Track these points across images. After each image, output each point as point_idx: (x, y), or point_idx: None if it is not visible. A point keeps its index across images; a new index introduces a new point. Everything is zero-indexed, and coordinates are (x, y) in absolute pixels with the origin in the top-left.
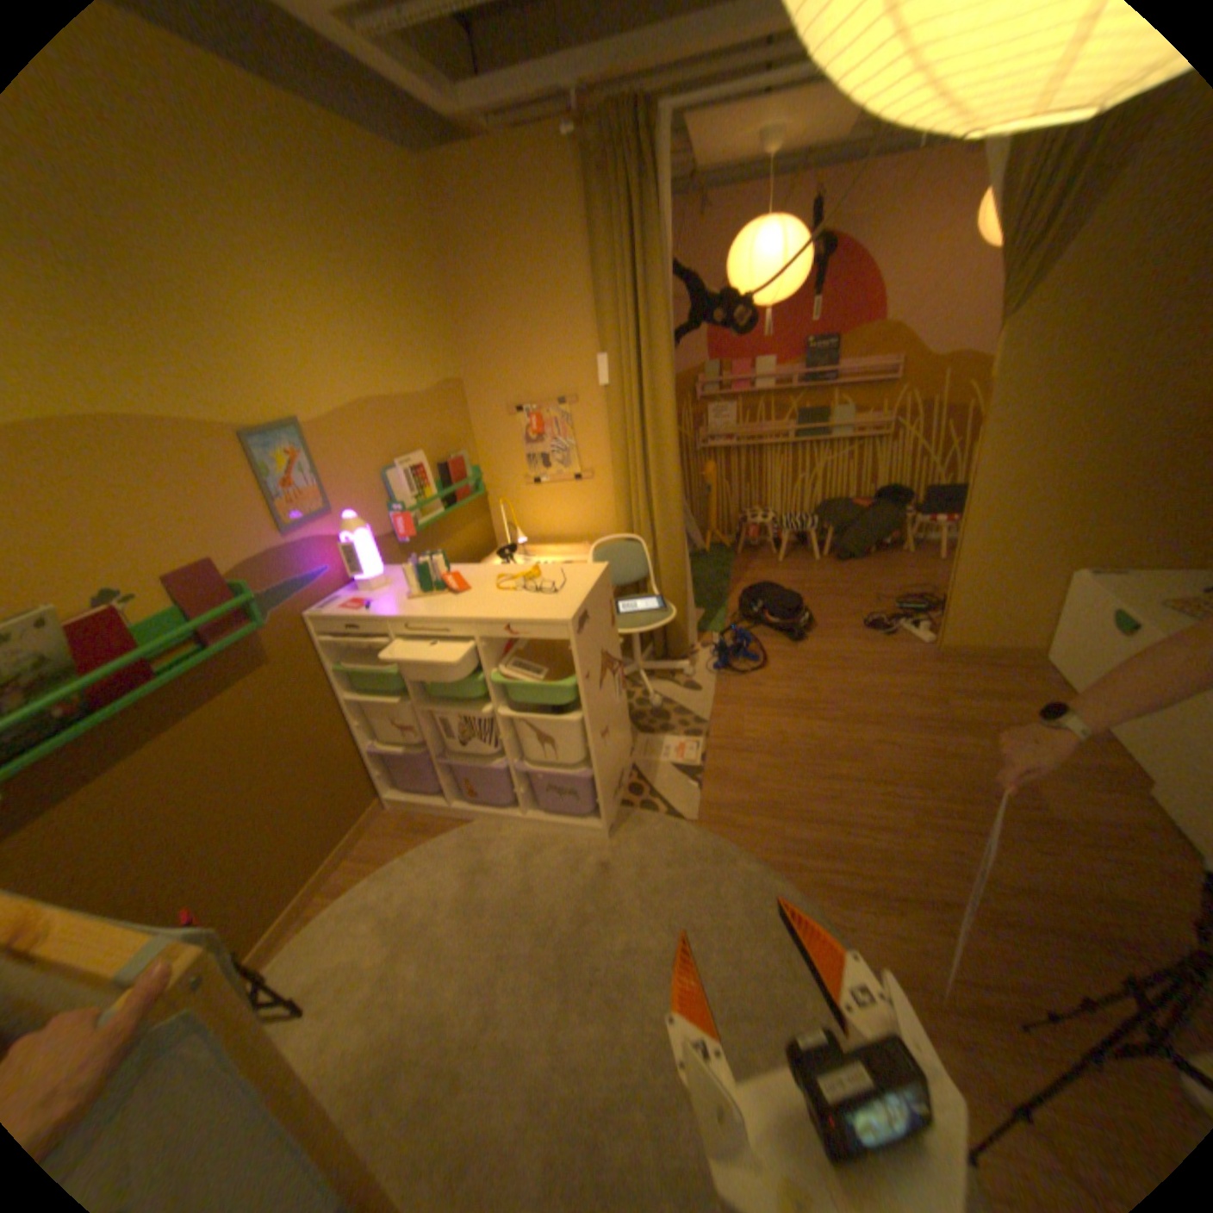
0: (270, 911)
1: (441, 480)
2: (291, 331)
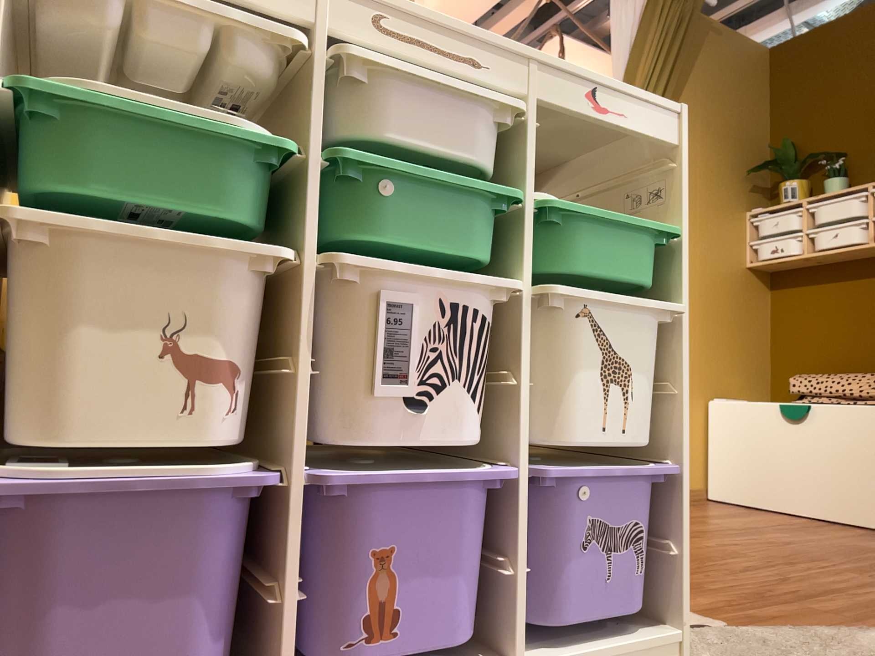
0: None
1: None
2: None
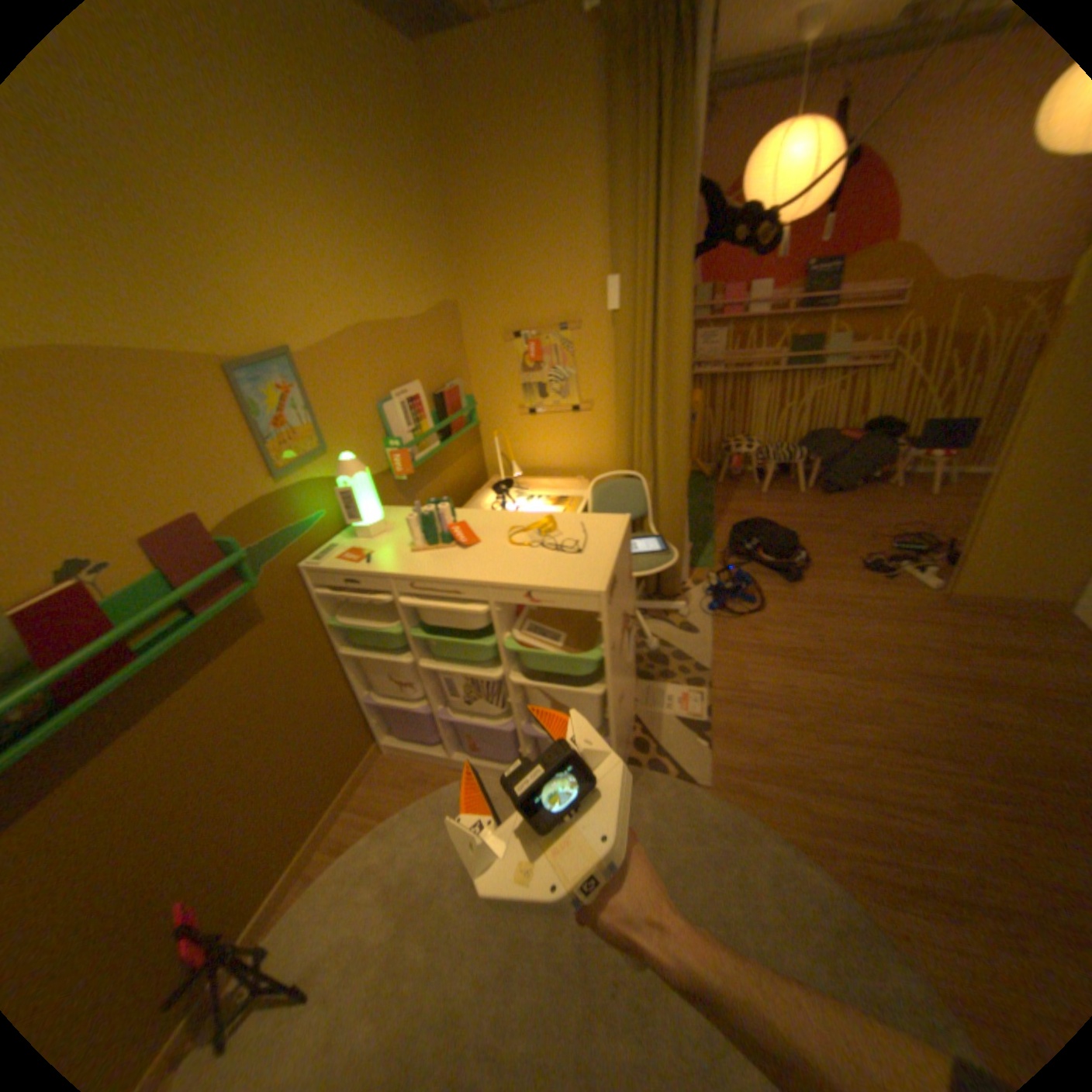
0: (271, 876)
1: (438, 412)
2: (282, 245)
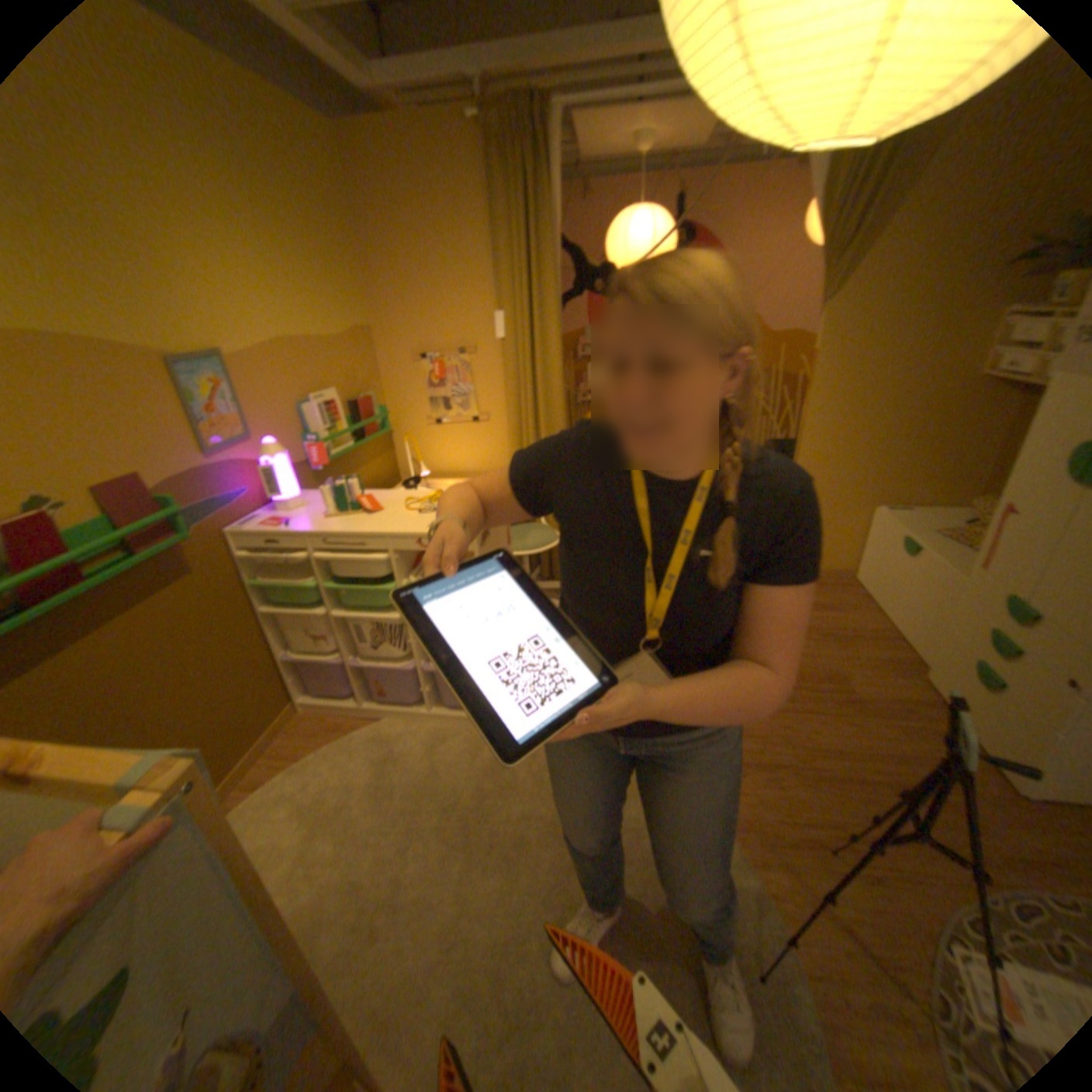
0: None
1: (352, 417)
2: (217, 270)
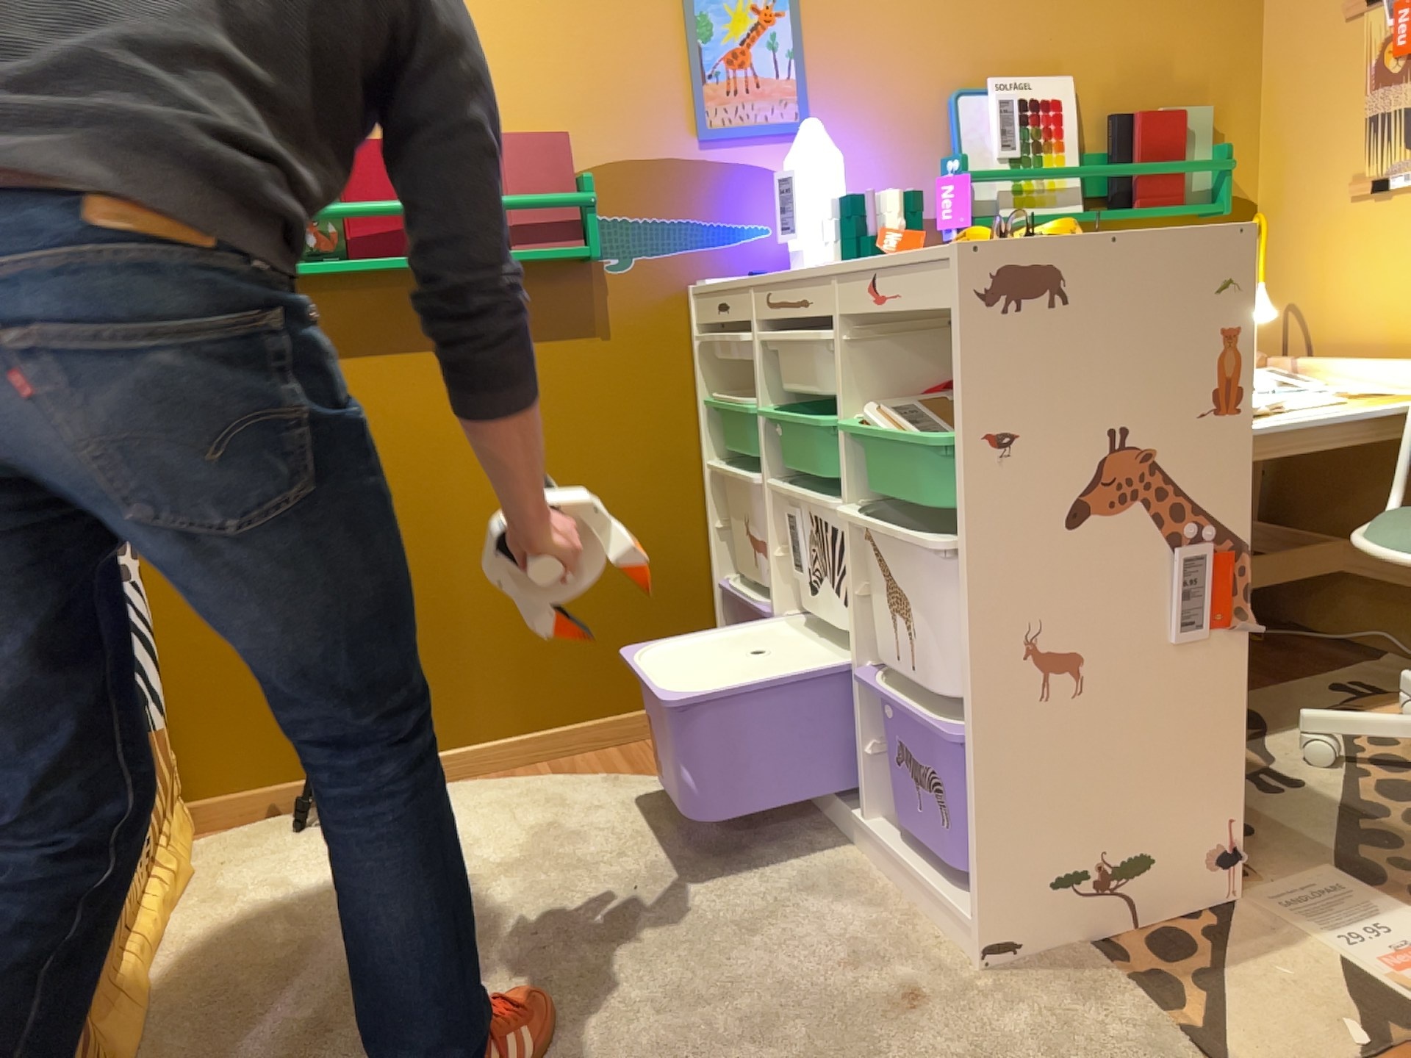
0: (471, 722)
1: (1107, 154)
2: None
